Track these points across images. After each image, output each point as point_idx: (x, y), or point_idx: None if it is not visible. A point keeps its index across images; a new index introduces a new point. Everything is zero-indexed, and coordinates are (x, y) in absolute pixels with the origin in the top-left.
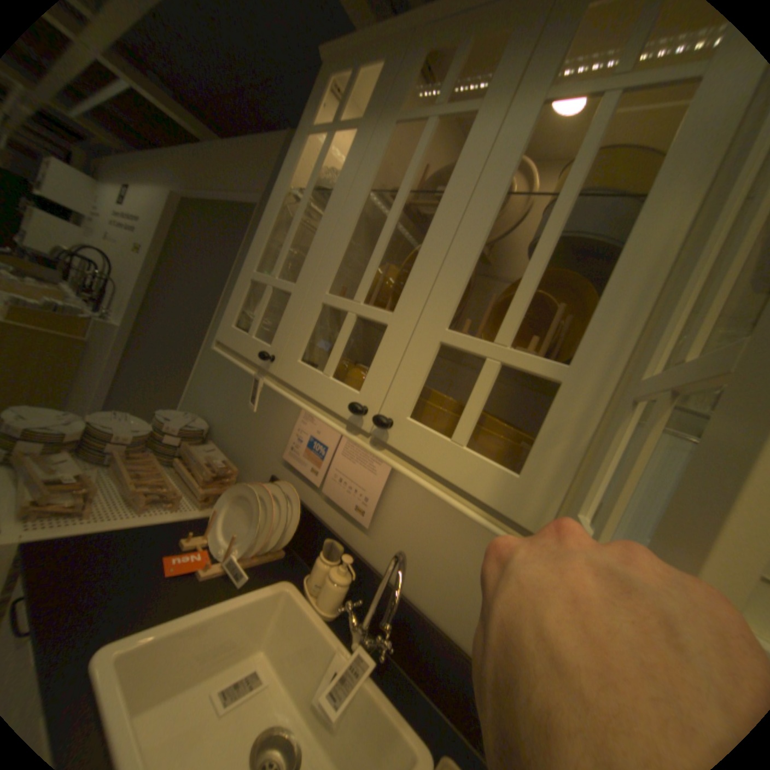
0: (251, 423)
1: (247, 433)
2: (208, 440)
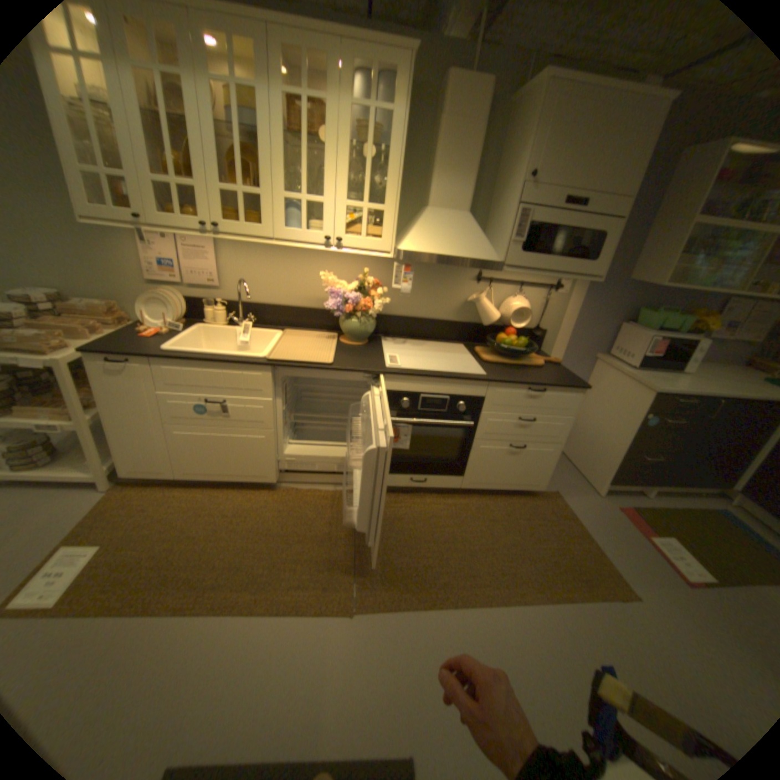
0: (98, 271)
1: (100, 279)
2: (66, 299)
